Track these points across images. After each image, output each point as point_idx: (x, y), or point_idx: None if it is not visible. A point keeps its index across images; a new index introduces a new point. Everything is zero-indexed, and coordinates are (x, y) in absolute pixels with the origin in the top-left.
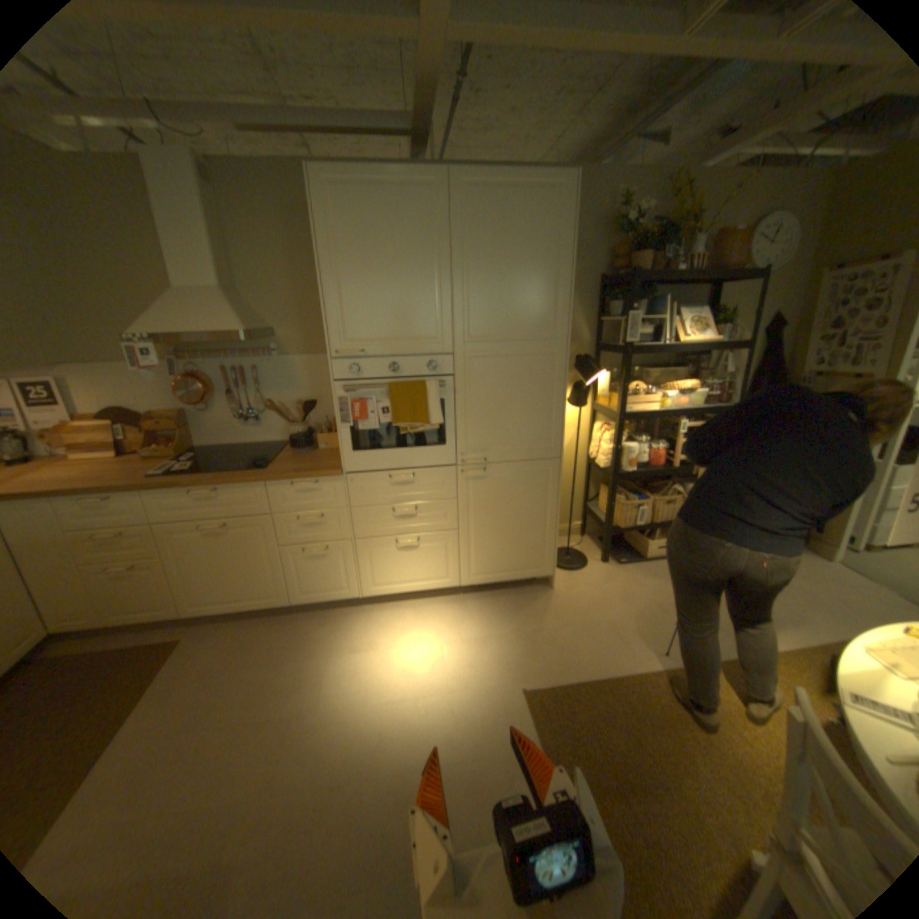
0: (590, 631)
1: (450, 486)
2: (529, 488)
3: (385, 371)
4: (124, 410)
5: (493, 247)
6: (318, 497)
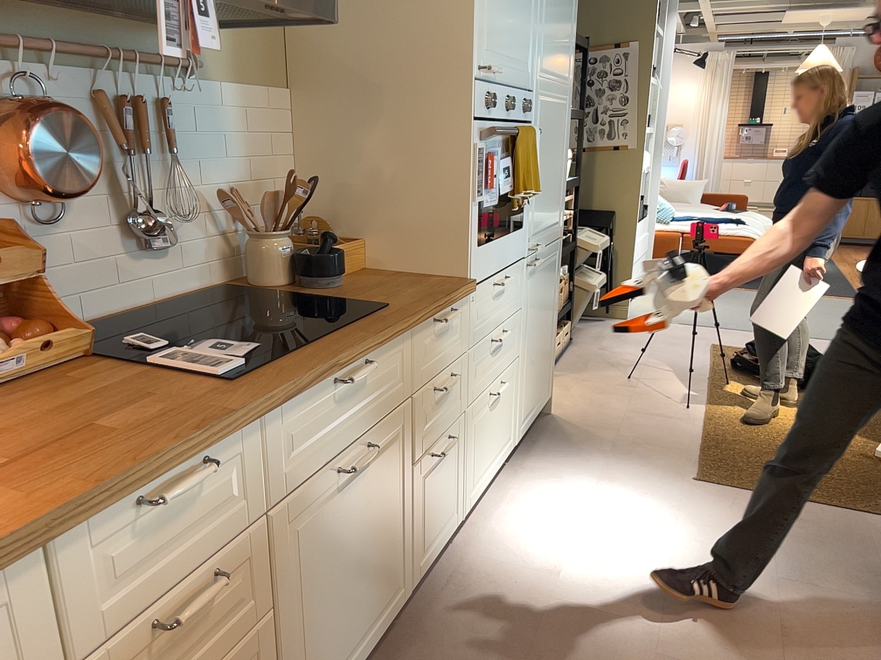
0: (631, 422)
1: (521, 289)
2: (551, 279)
3: (504, 109)
4: None
5: None
6: (449, 340)
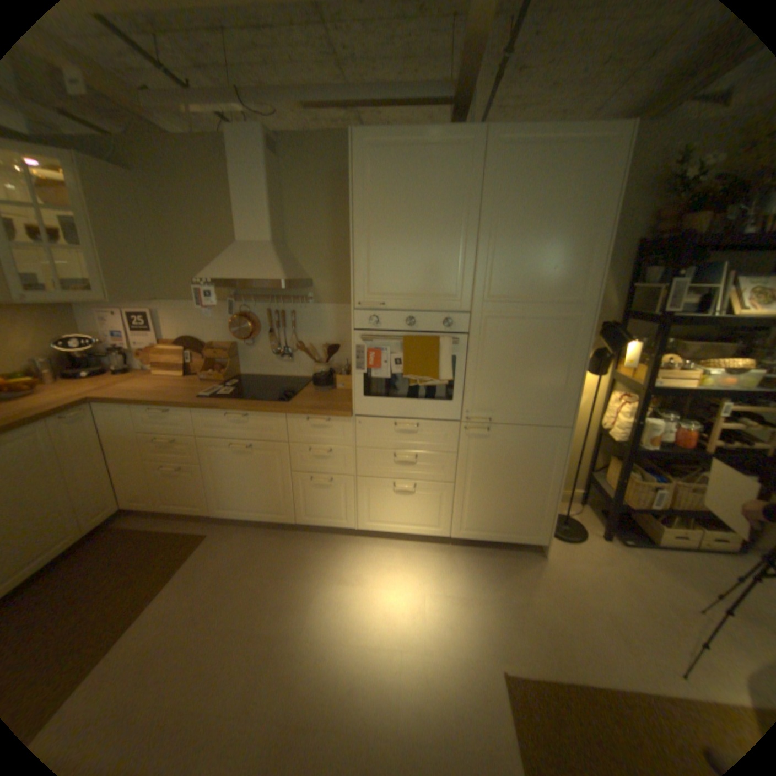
0: (587, 620)
1: (452, 441)
2: (534, 454)
3: (401, 324)
4: (194, 340)
5: (526, 205)
6: (329, 434)
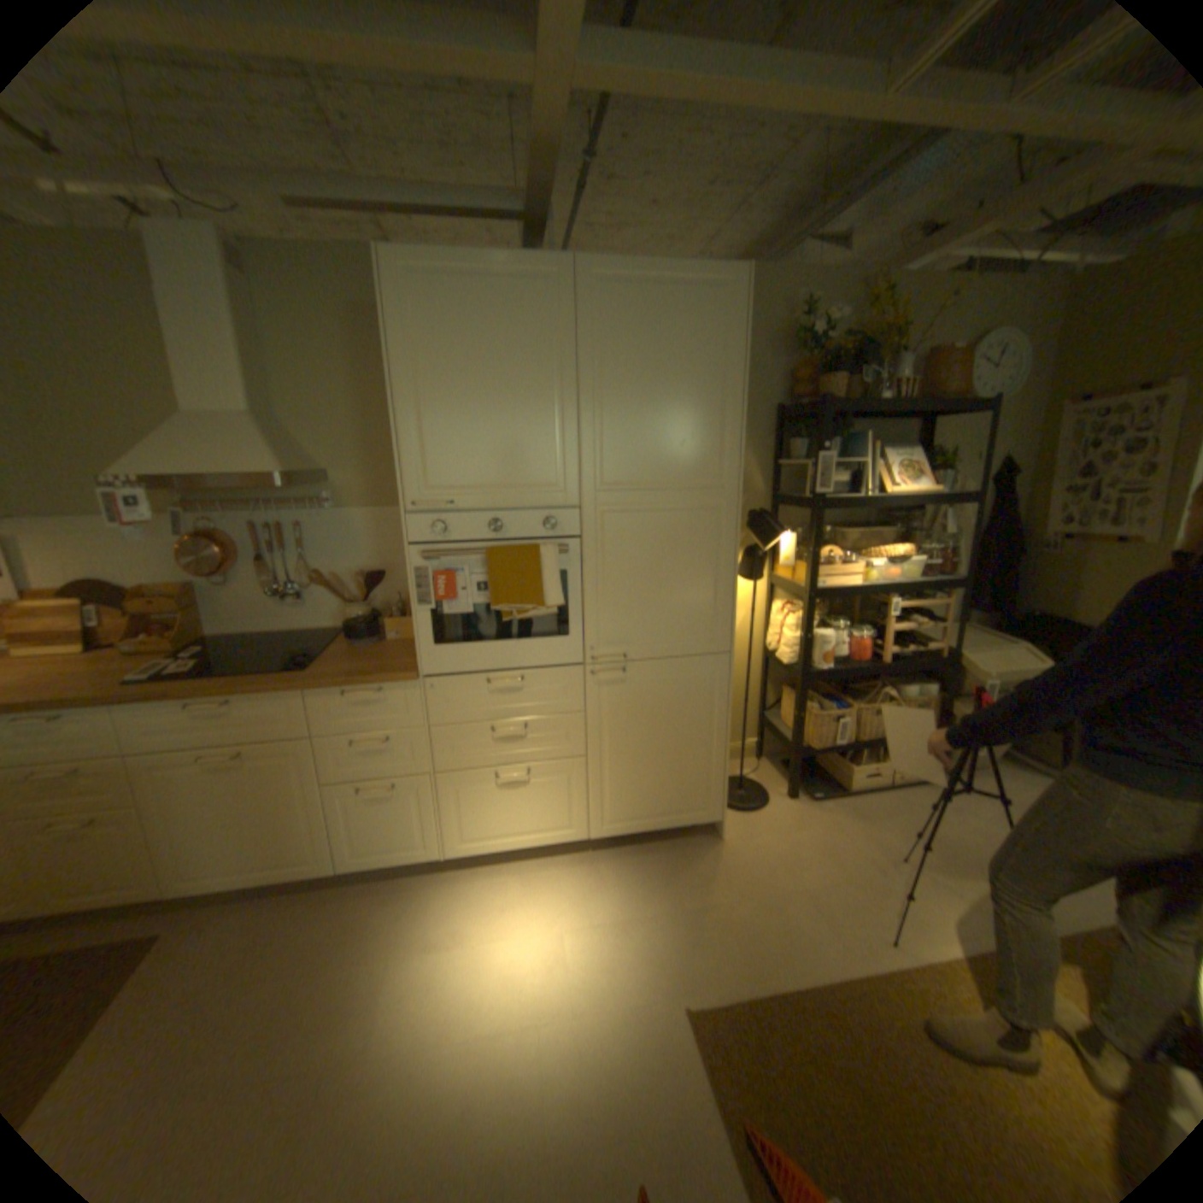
0: (780, 907)
1: (575, 694)
2: (688, 695)
3: (483, 531)
4: (101, 584)
5: (636, 362)
6: (381, 713)
